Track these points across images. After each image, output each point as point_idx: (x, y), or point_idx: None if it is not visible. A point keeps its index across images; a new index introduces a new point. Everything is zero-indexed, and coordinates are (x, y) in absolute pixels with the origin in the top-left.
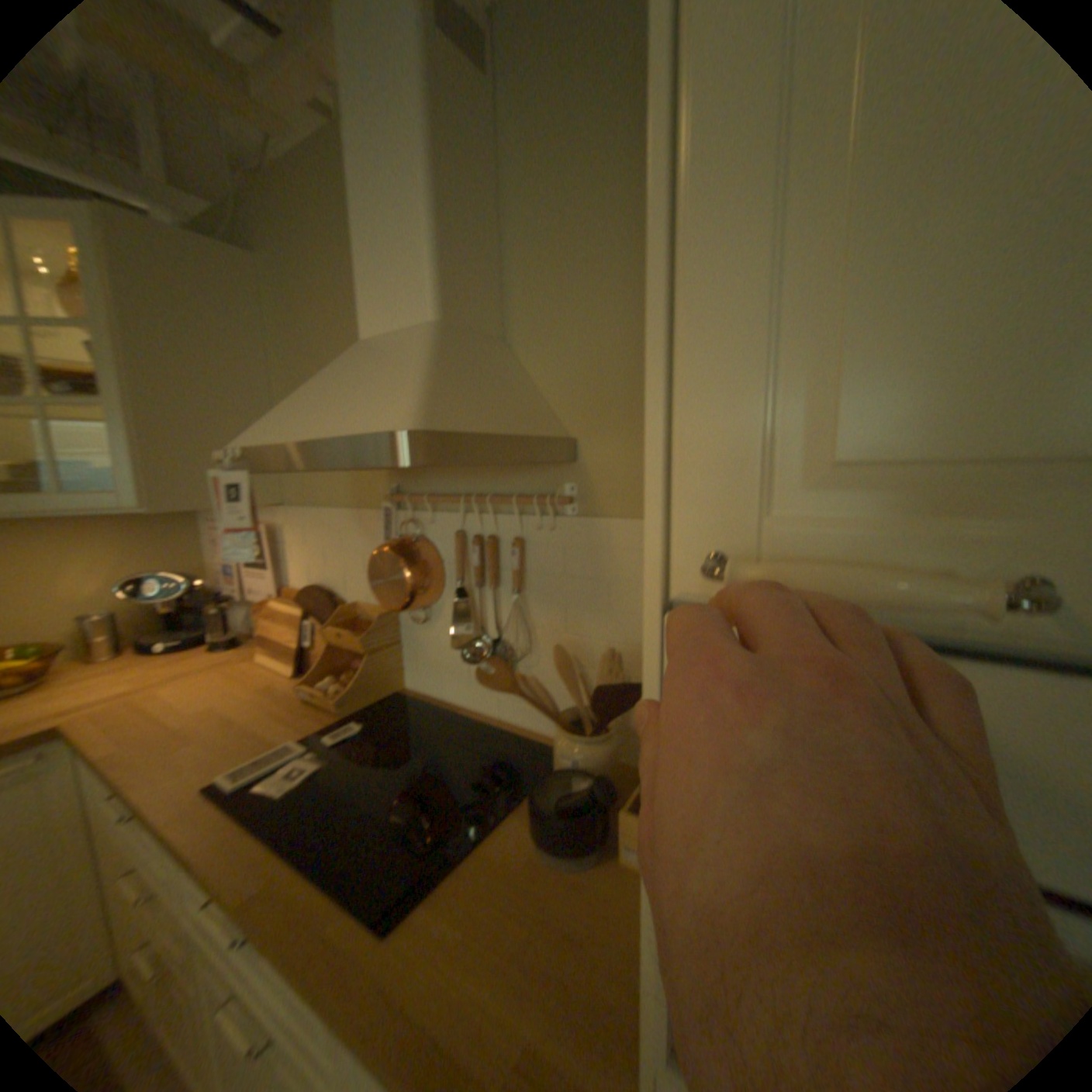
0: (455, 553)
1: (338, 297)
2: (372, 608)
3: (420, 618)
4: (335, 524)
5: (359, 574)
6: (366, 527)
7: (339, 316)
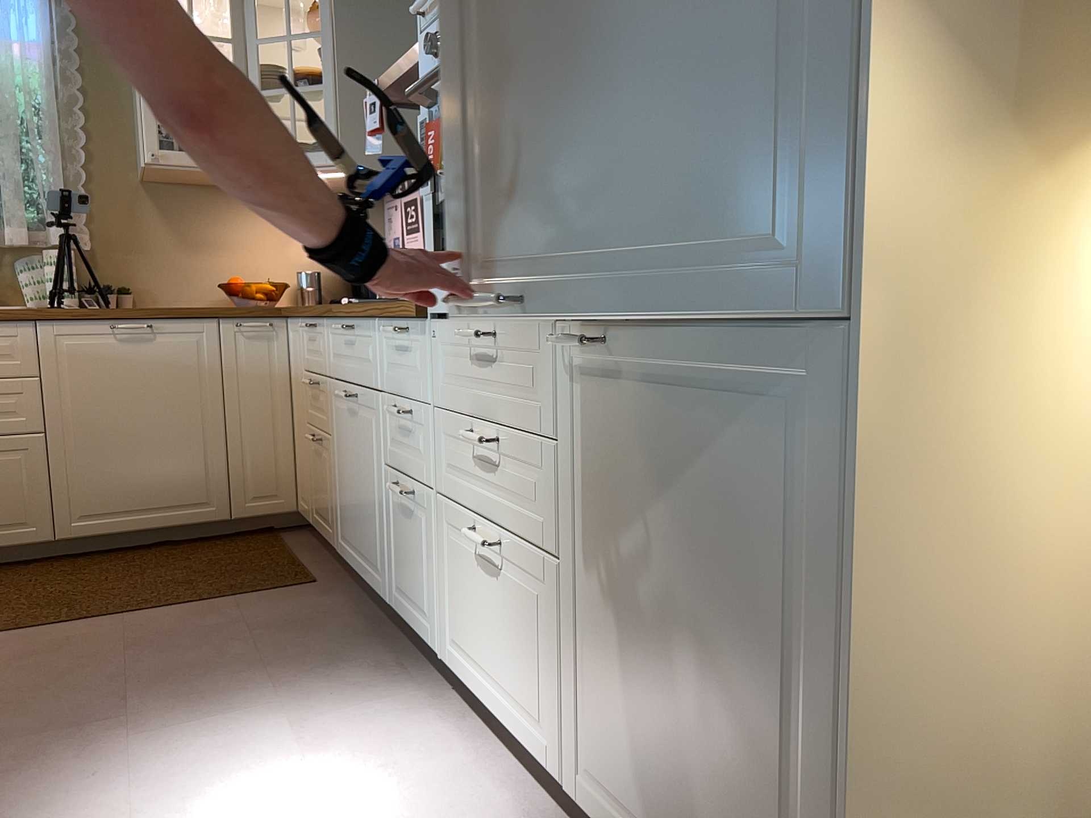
0: None
1: None
2: None
3: None
4: None
5: None
6: None
7: None
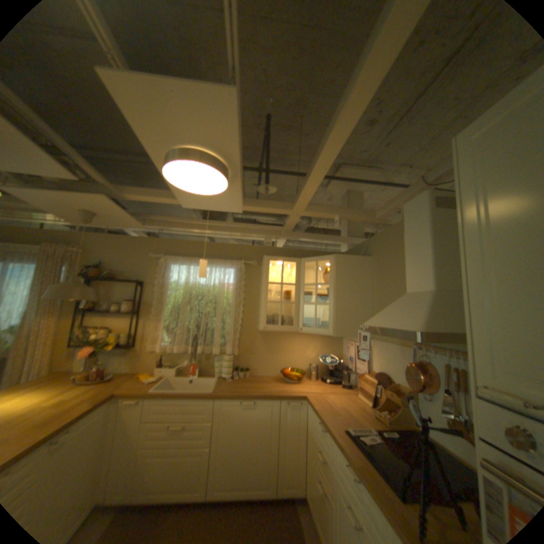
0: (446, 374)
1: (400, 271)
2: (407, 389)
3: (429, 399)
4: (394, 351)
5: (403, 373)
6: (406, 354)
7: (400, 277)
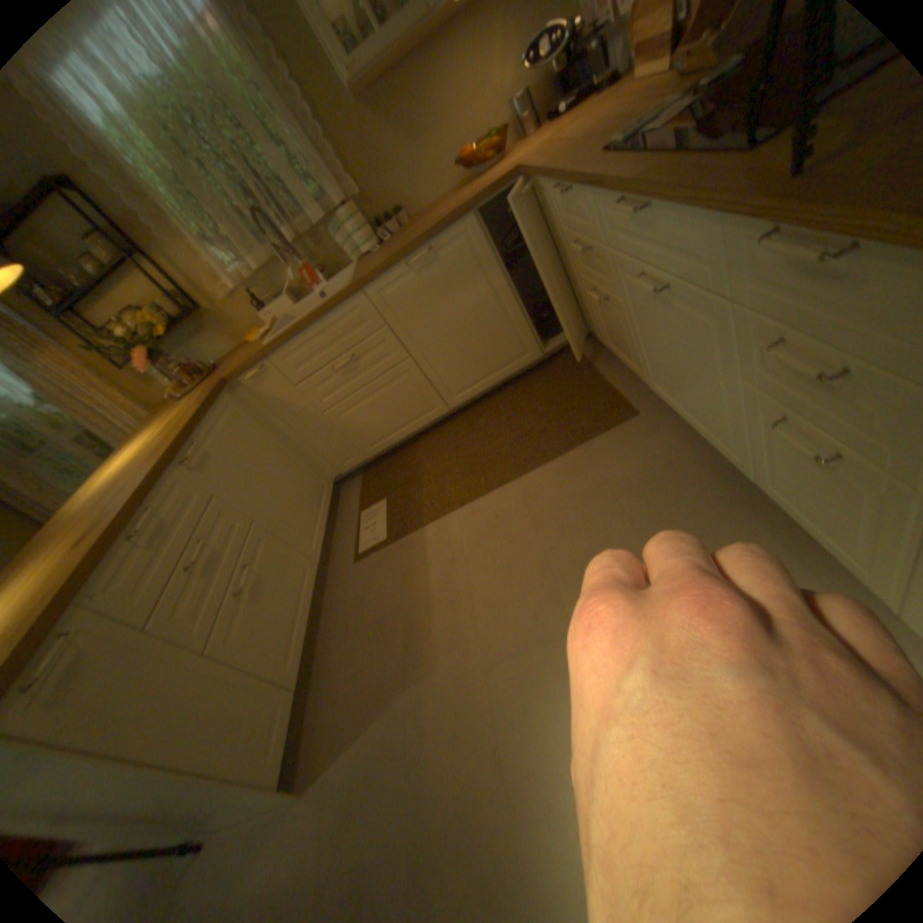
0: None
1: None
2: None
3: None
4: None
5: None
6: None
7: None
